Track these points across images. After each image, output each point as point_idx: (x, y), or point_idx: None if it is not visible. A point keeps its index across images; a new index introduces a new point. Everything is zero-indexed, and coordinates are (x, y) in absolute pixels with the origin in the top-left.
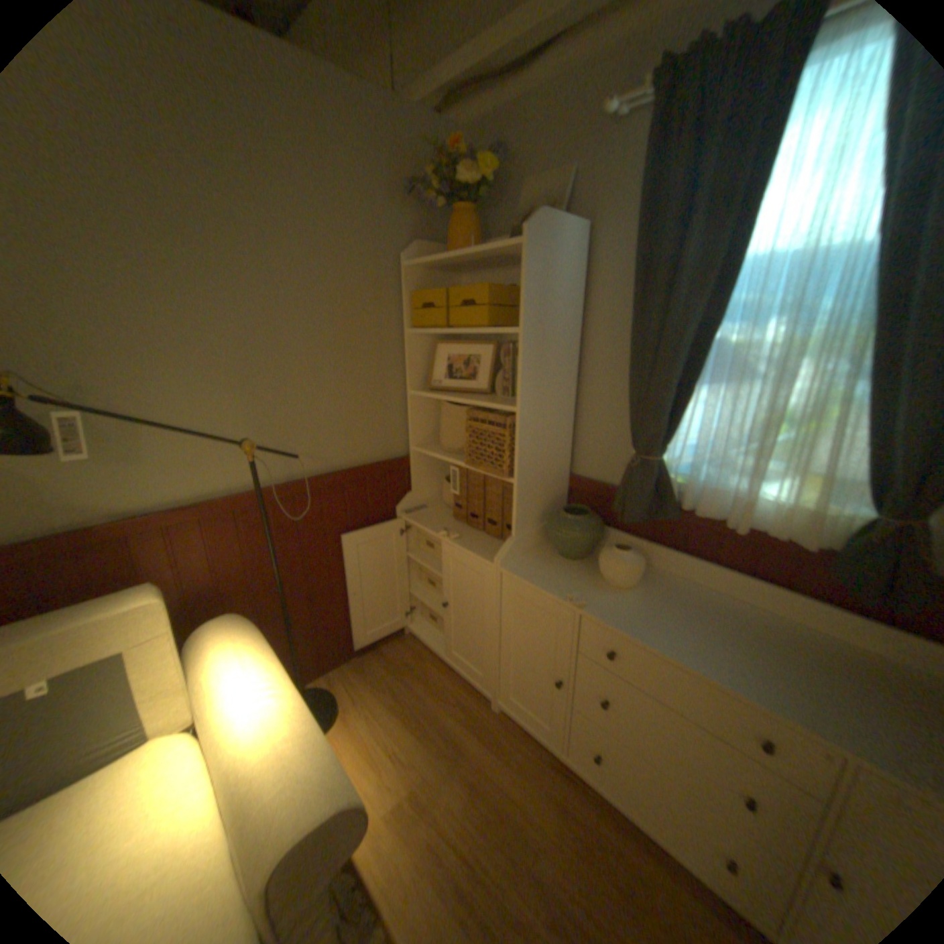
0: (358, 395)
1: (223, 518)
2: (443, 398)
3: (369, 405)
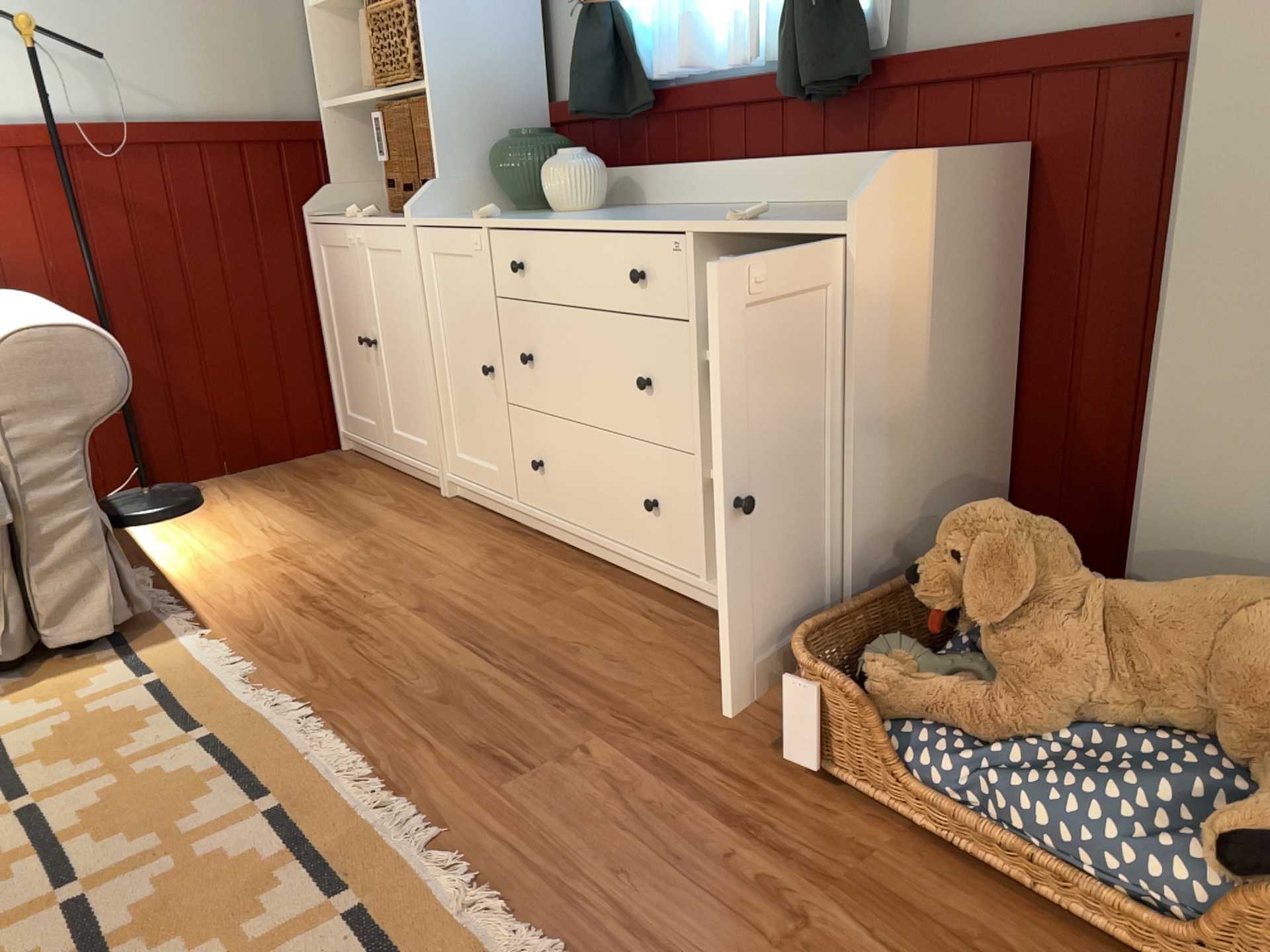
0: (217, 5)
1: (6, 161)
2: None
3: (238, 25)
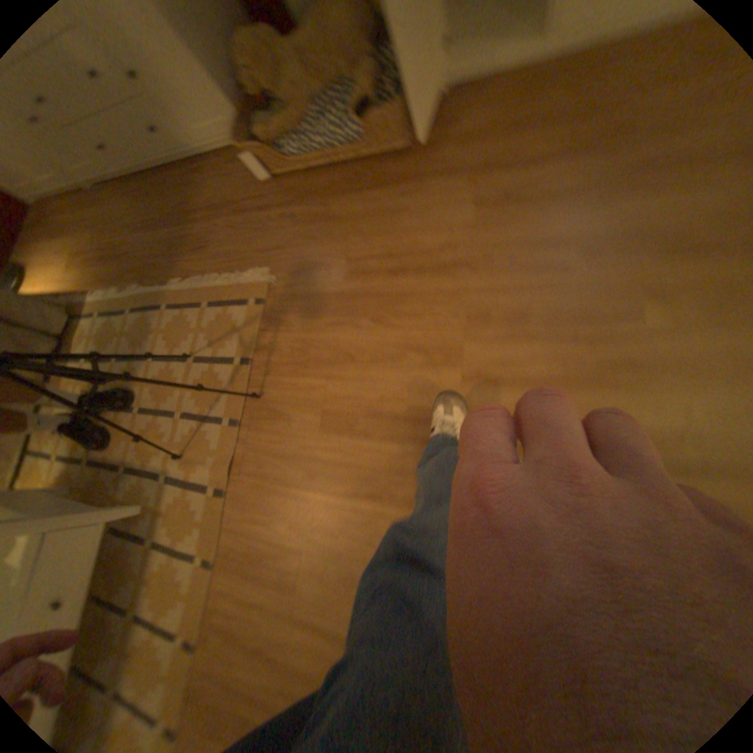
0: None
1: None
2: None
3: None
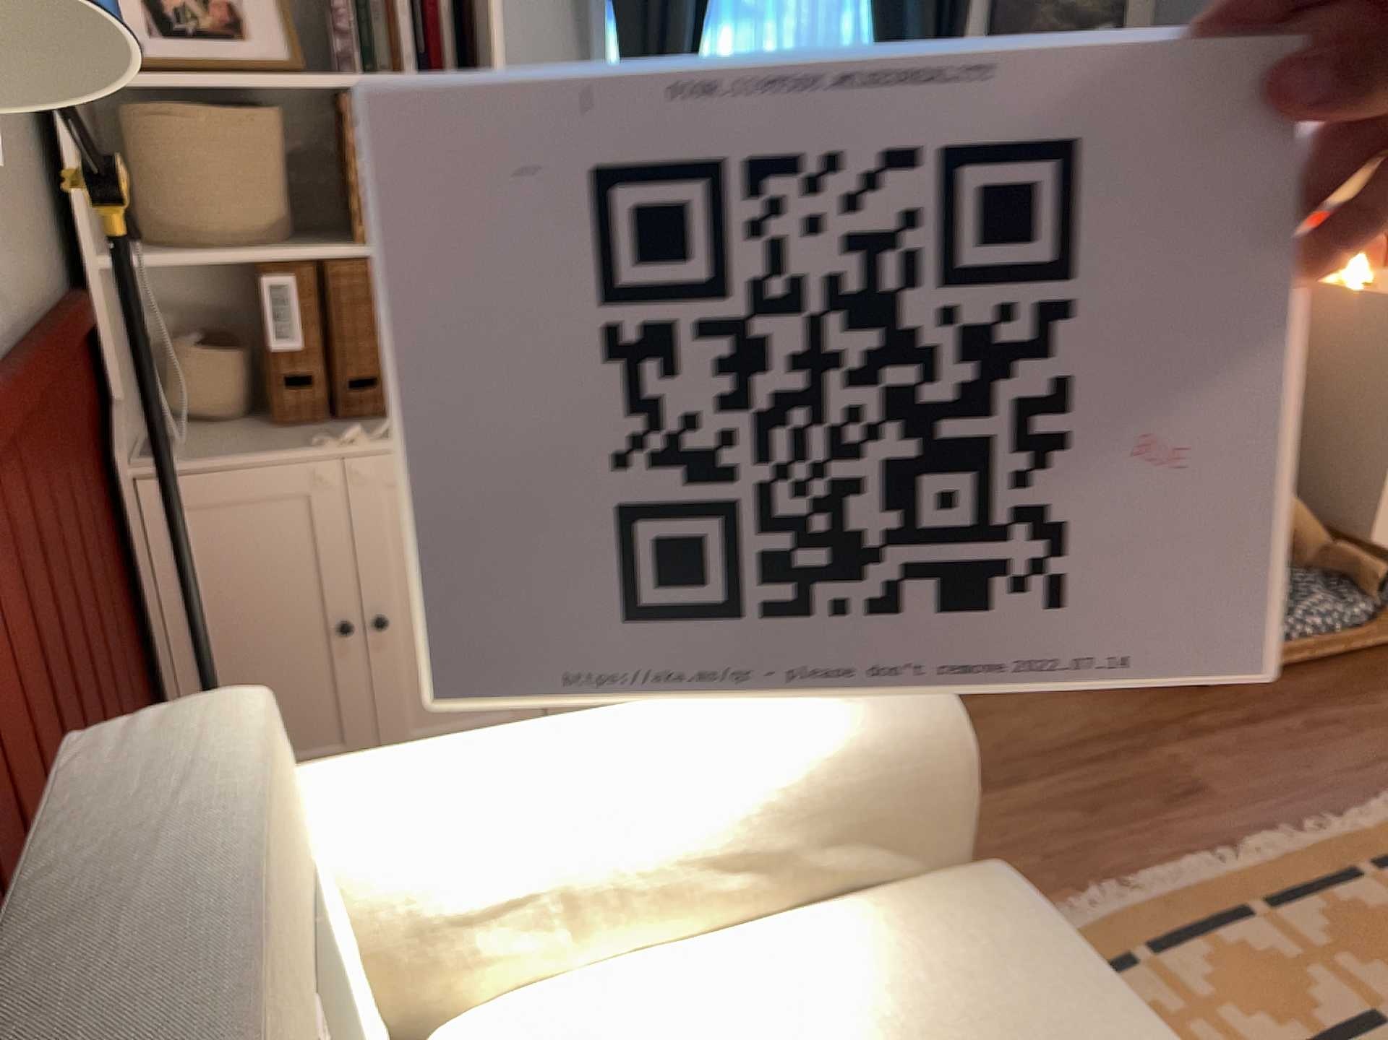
0: None
1: None
2: (222, 82)
3: None
